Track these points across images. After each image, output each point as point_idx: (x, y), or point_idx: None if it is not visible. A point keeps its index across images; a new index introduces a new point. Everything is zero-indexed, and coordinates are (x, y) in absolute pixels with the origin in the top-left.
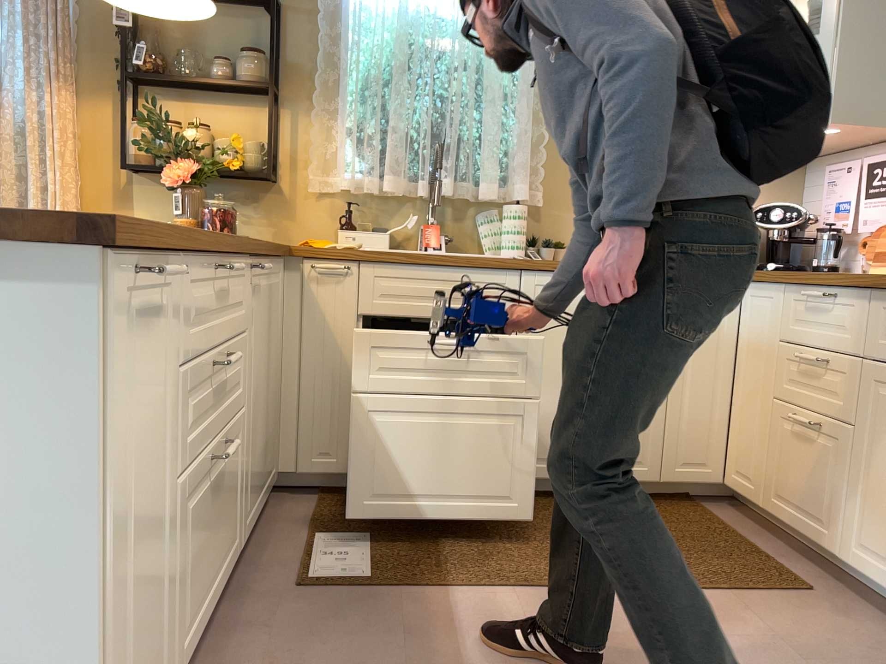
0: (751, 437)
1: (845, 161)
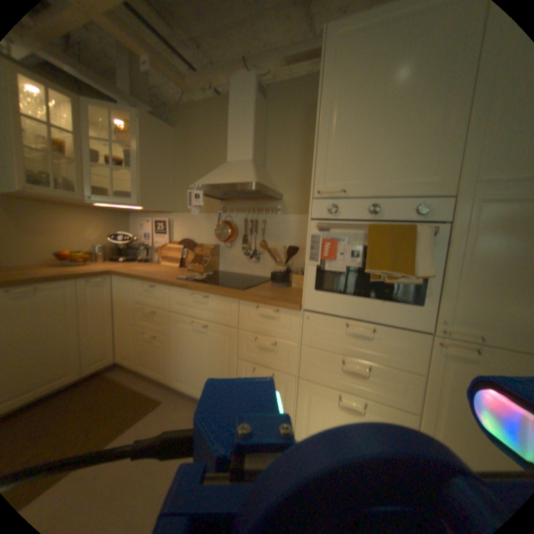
0: (123, 344)
1: (143, 217)
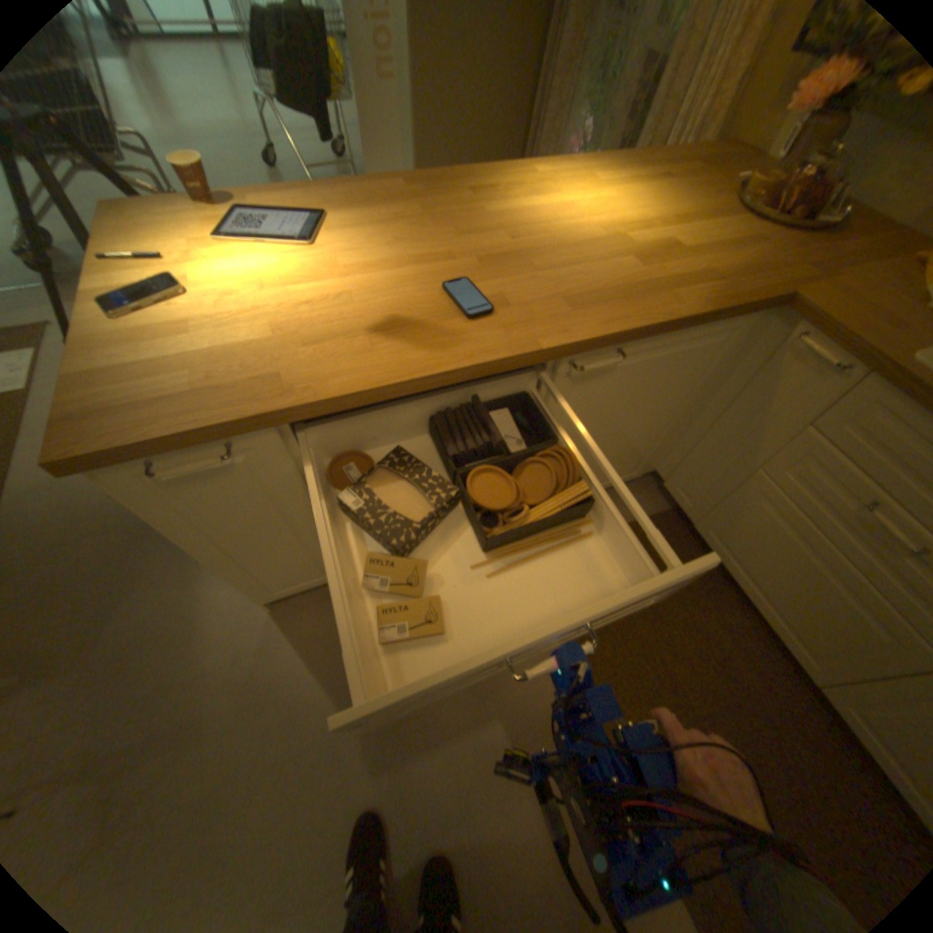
0: None
1: None
